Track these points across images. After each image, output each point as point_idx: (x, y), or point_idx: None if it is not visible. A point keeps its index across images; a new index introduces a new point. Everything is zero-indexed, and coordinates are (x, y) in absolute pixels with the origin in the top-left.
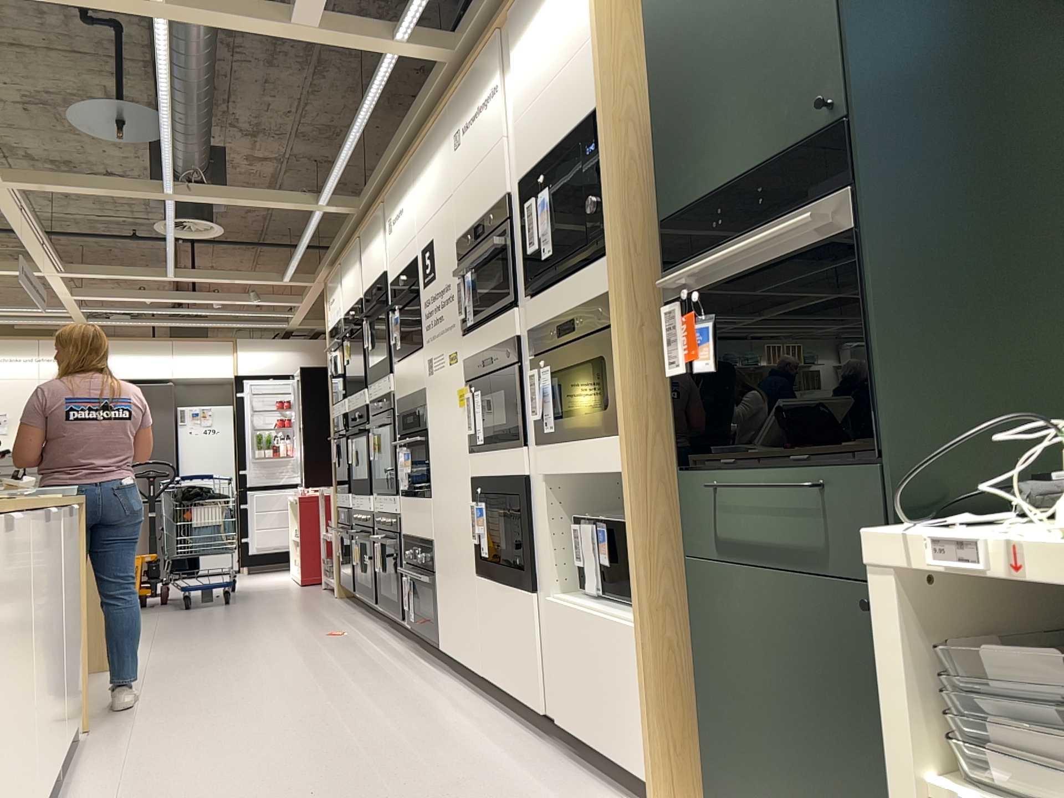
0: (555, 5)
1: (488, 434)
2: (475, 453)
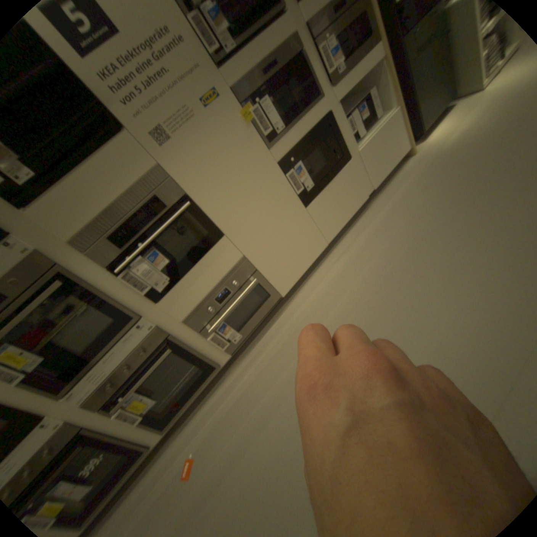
0: None
1: (286, 118)
2: (276, 142)
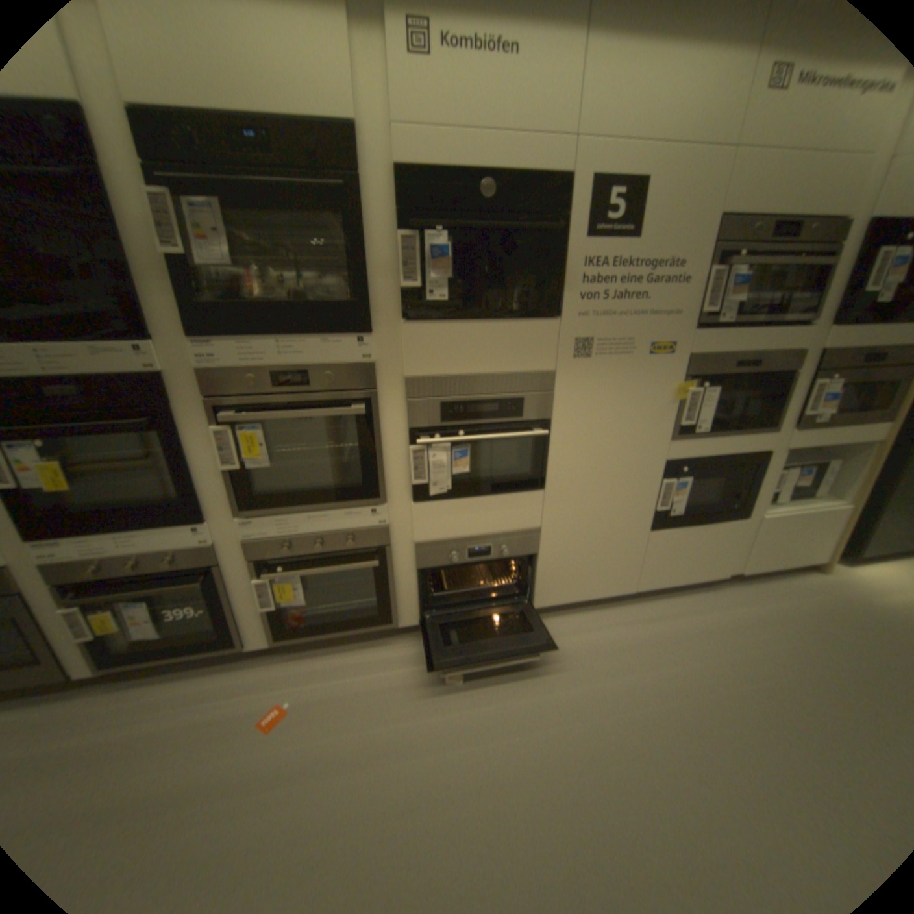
0: None
1: (719, 423)
2: (685, 440)
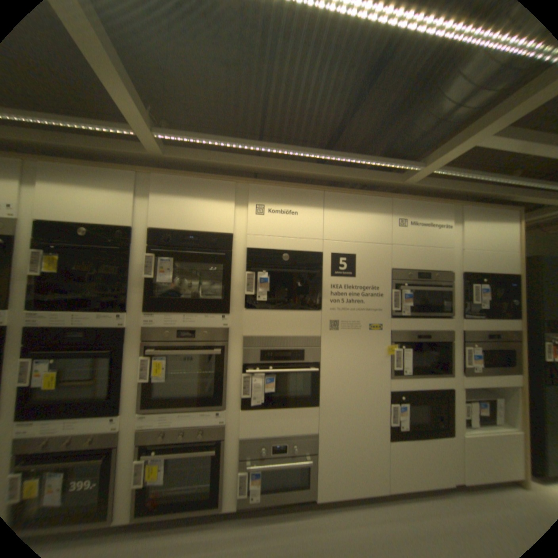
0: (499, 227)
1: (416, 370)
2: (399, 379)
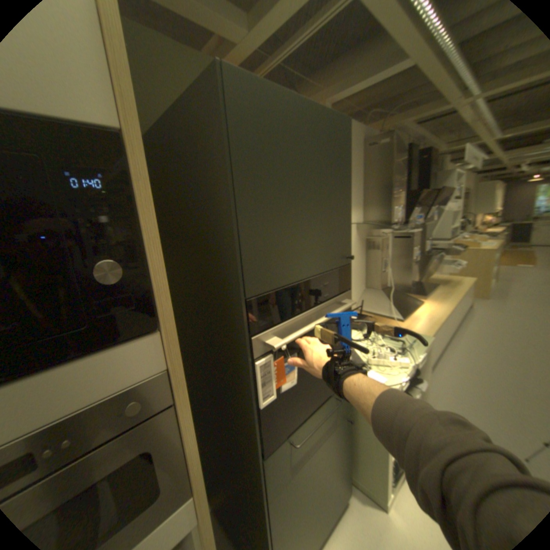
0: None
1: None
2: None
